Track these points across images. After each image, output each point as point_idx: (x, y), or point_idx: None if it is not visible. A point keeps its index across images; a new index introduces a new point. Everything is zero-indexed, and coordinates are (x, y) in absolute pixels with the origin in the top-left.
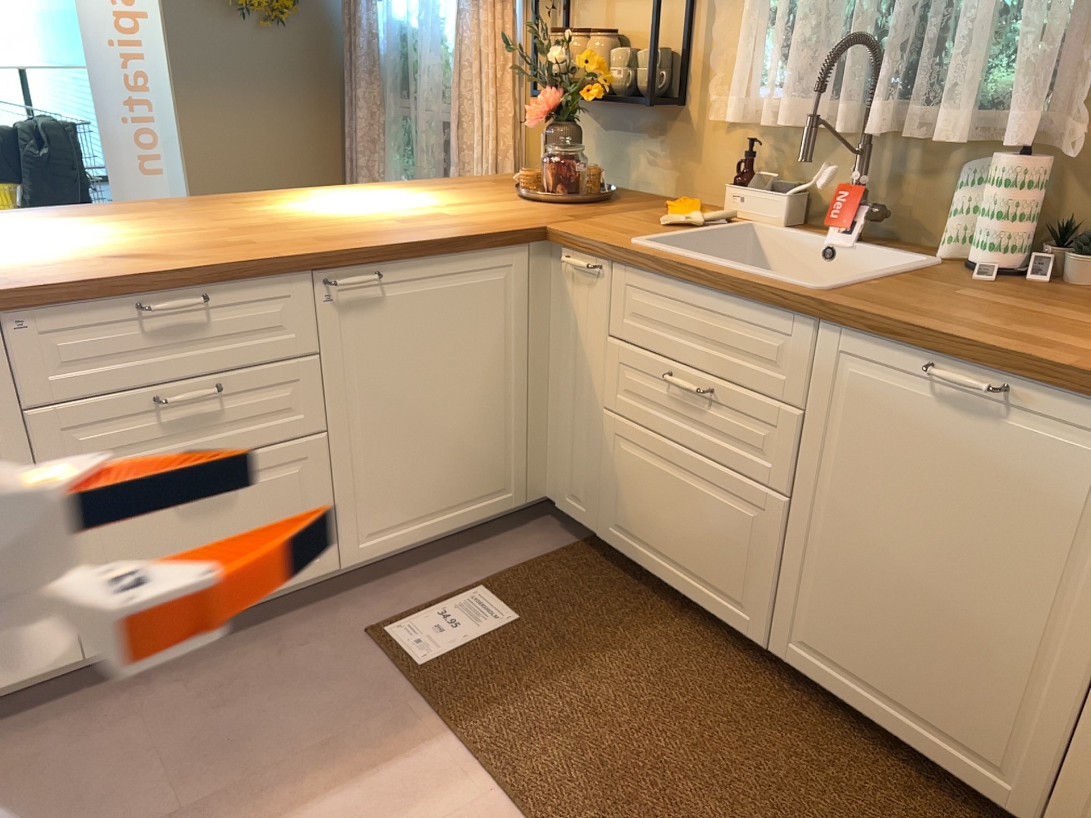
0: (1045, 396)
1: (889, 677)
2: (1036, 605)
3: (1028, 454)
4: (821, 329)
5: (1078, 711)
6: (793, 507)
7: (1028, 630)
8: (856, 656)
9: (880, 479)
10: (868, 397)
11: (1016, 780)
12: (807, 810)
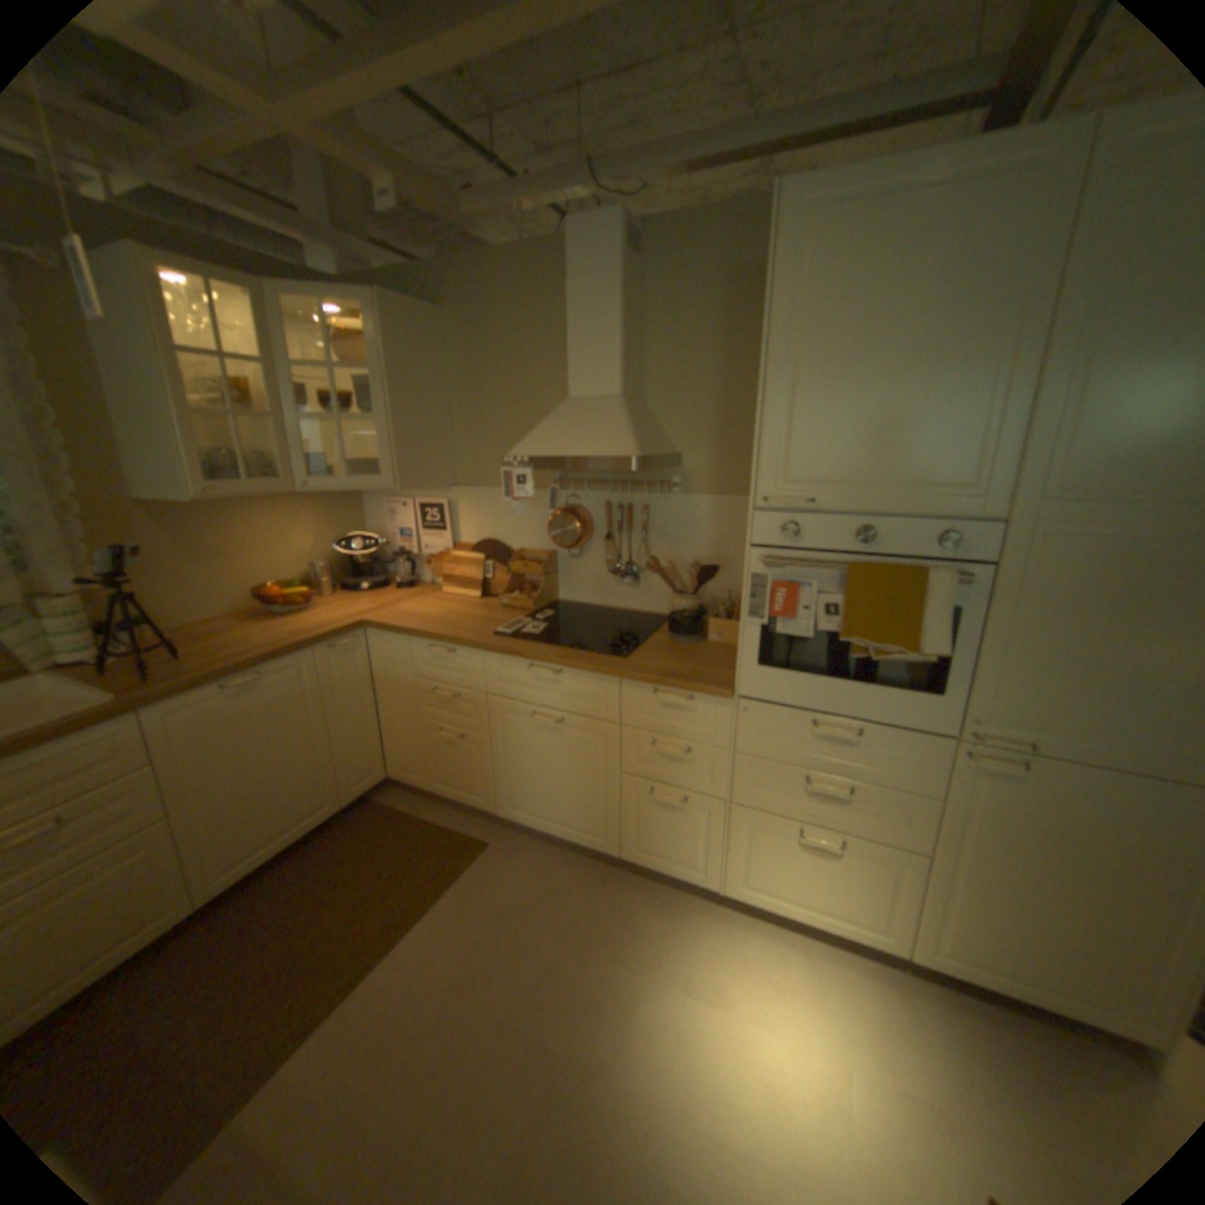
0: (269, 667)
1: (267, 832)
2: (302, 739)
3: (274, 691)
4: (136, 718)
5: (330, 758)
6: (167, 823)
7: (305, 750)
8: (248, 845)
9: (217, 757)
10: (191, 726)
11: (327, 804)
12: (313, 895)
